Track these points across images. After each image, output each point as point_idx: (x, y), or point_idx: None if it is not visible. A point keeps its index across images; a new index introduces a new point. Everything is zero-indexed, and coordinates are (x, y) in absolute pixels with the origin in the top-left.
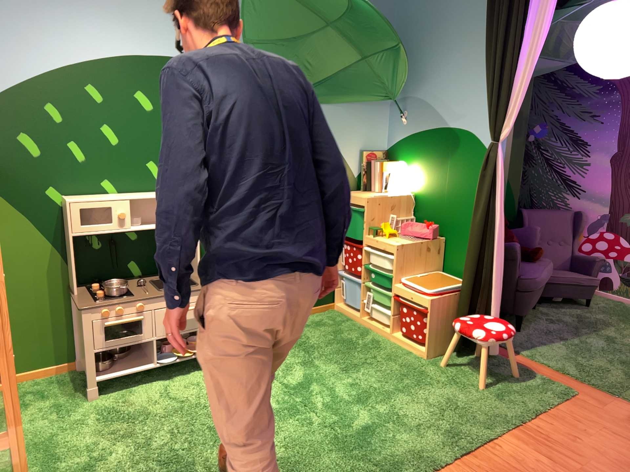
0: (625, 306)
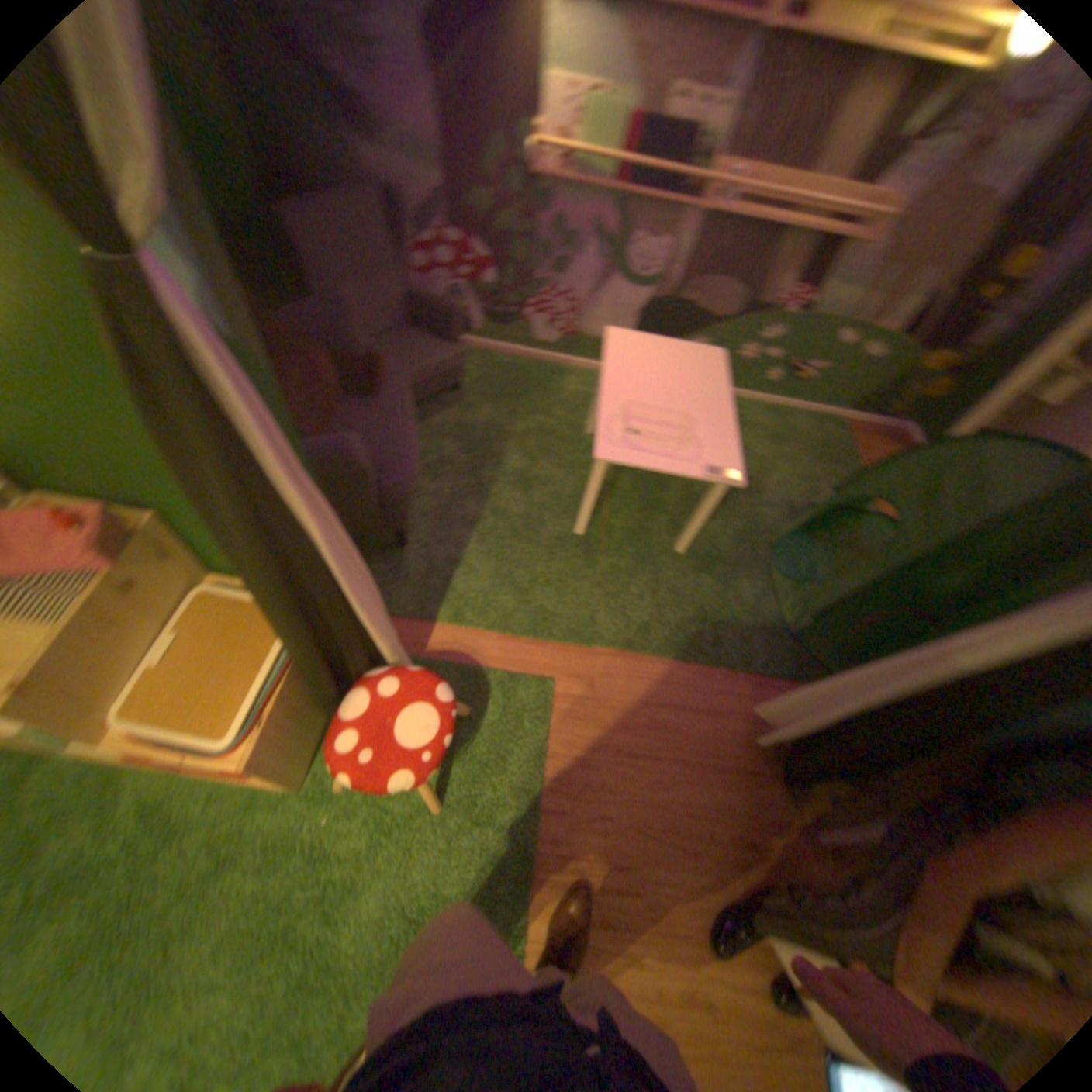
0: (499, 363)
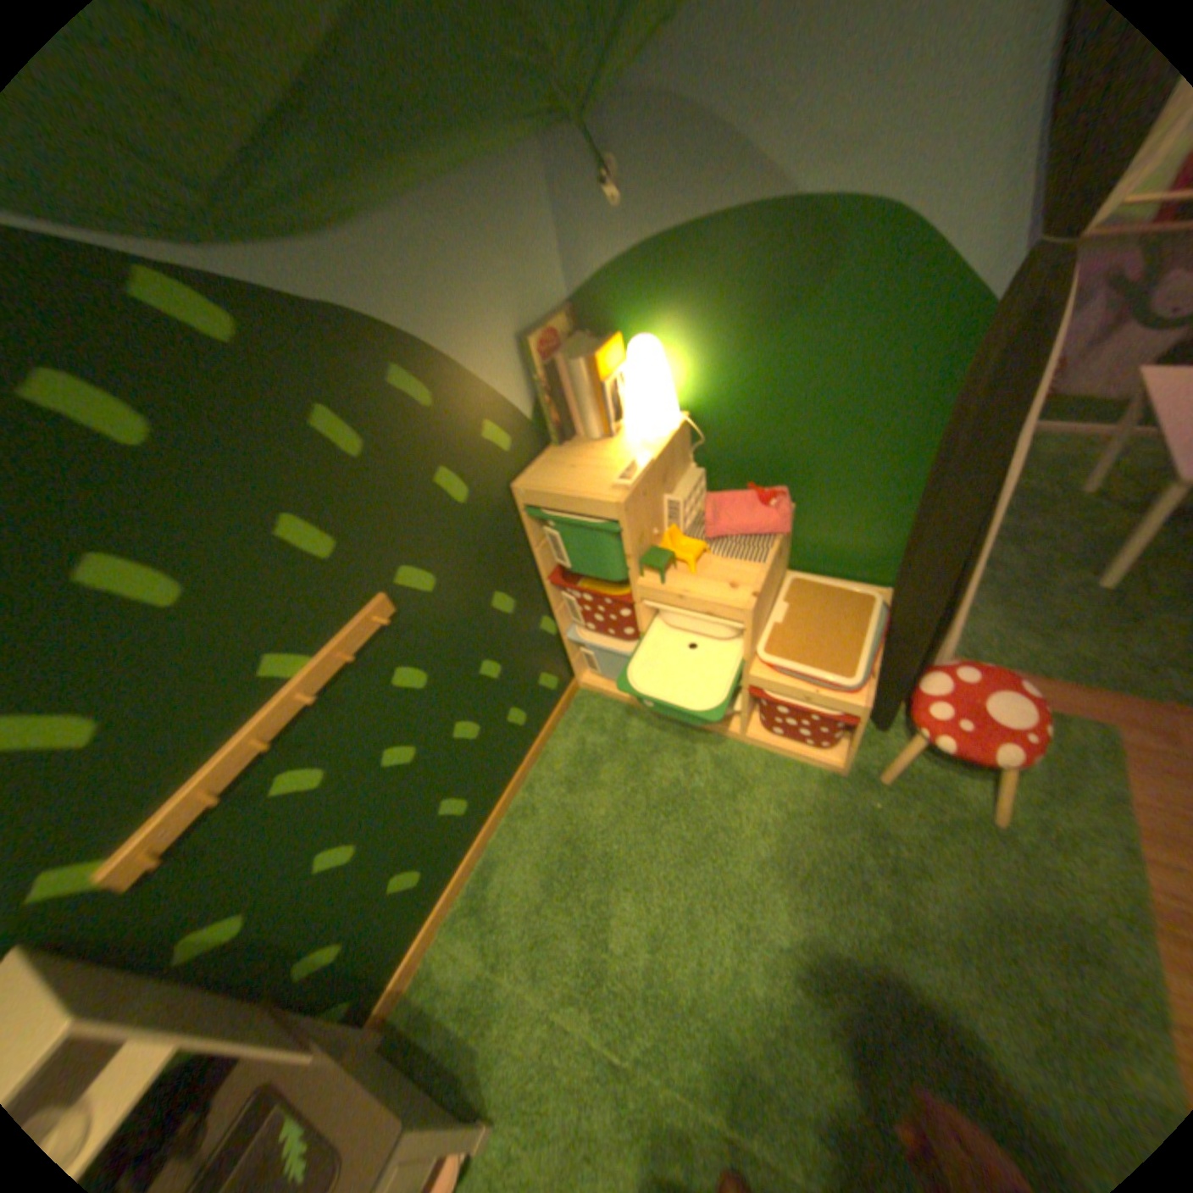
0: None
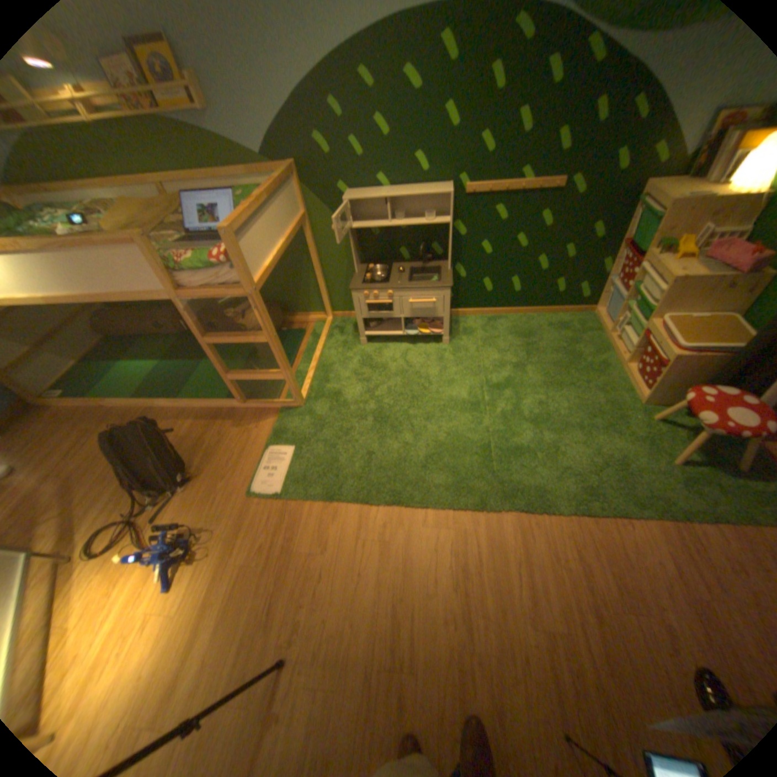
0: None
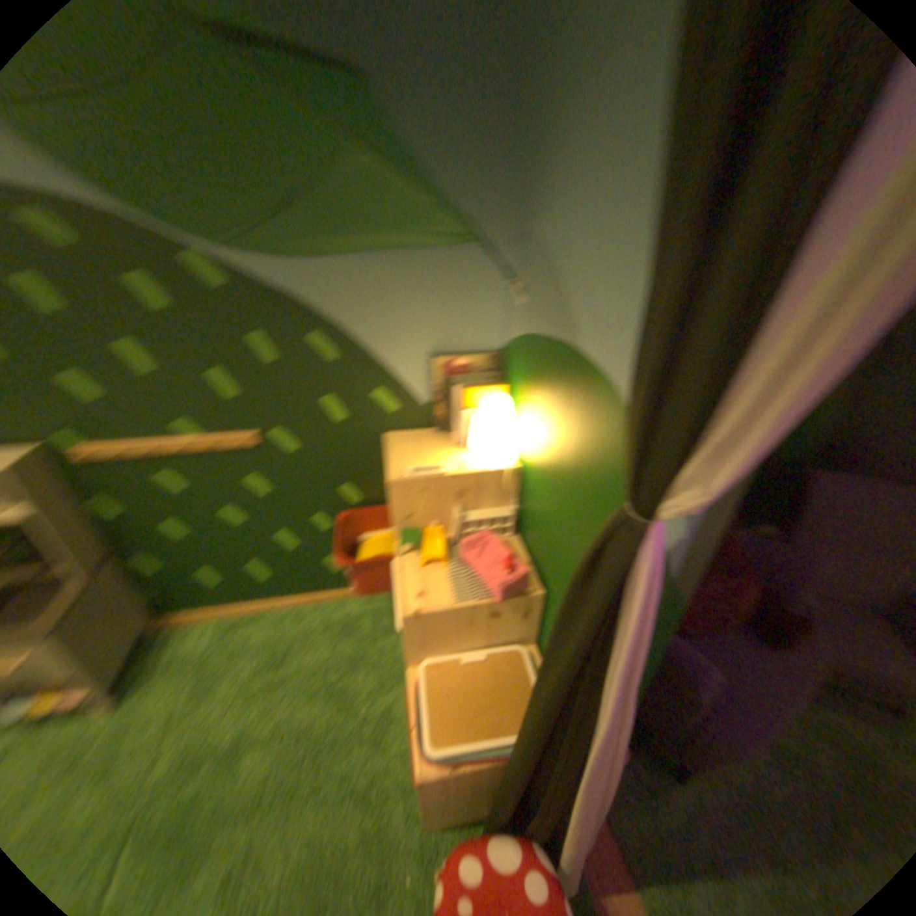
0: None
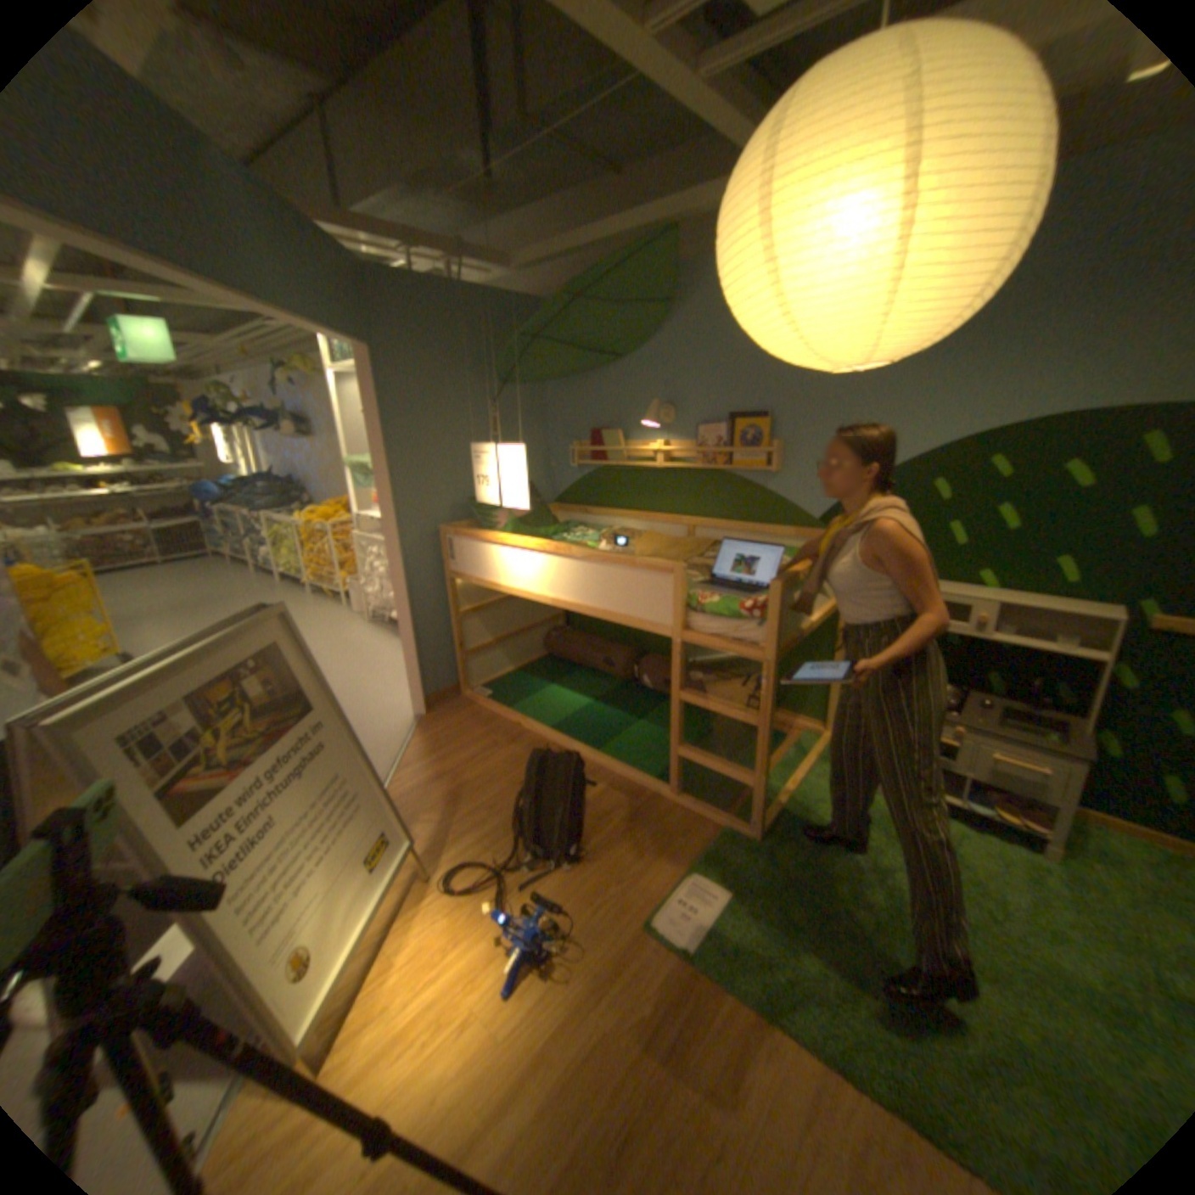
0: None
